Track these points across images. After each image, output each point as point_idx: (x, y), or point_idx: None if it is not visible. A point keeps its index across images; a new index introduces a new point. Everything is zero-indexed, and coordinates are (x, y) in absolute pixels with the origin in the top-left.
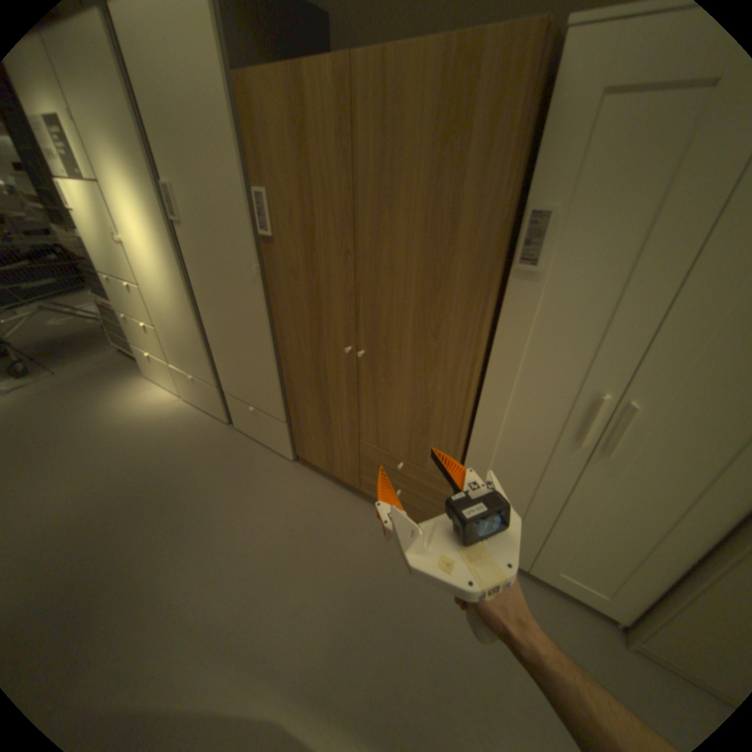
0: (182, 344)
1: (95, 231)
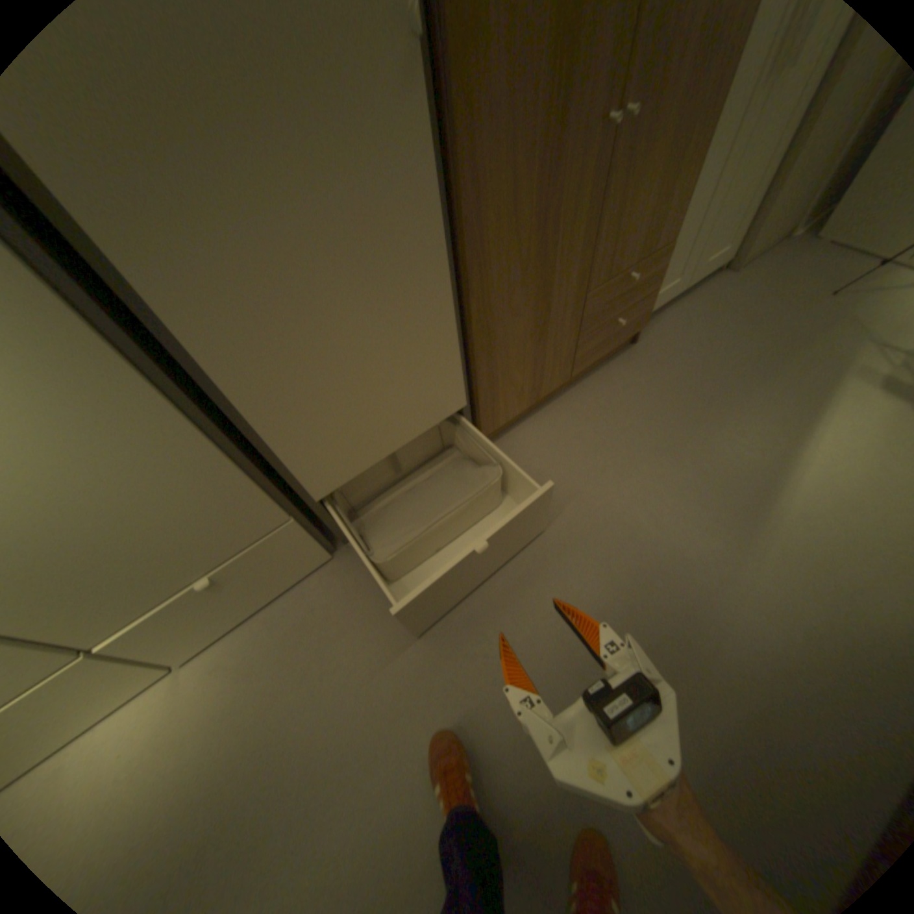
0: (134, 534)
1: None
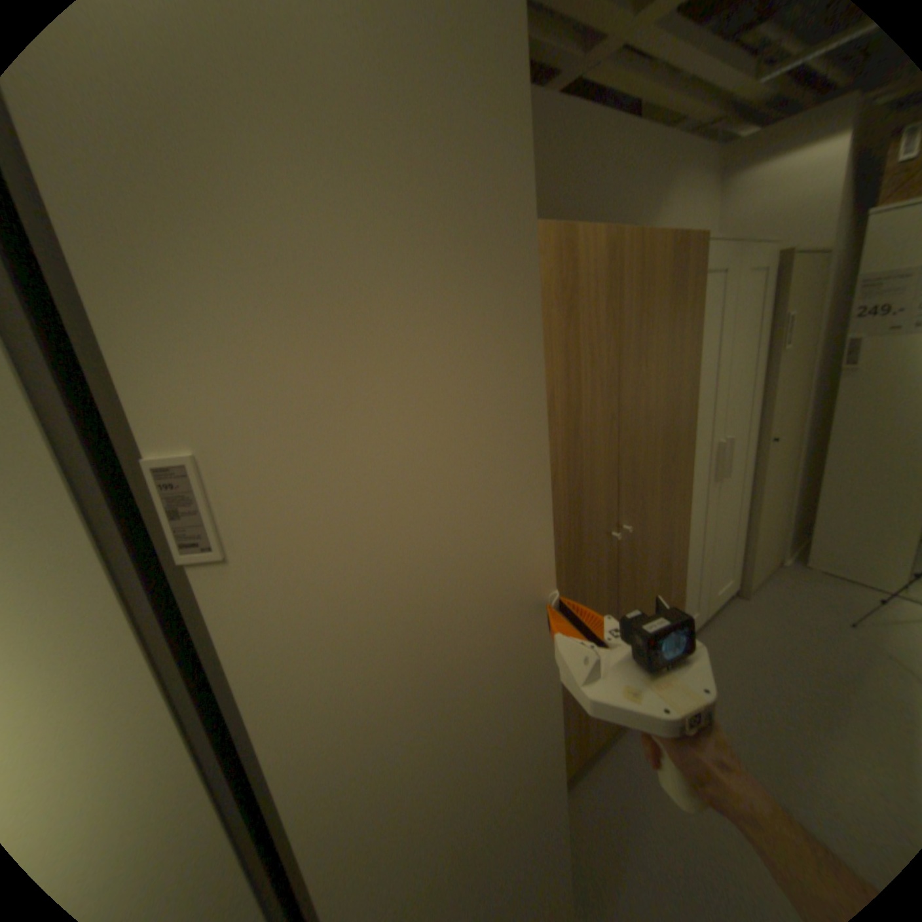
0: None
1: None
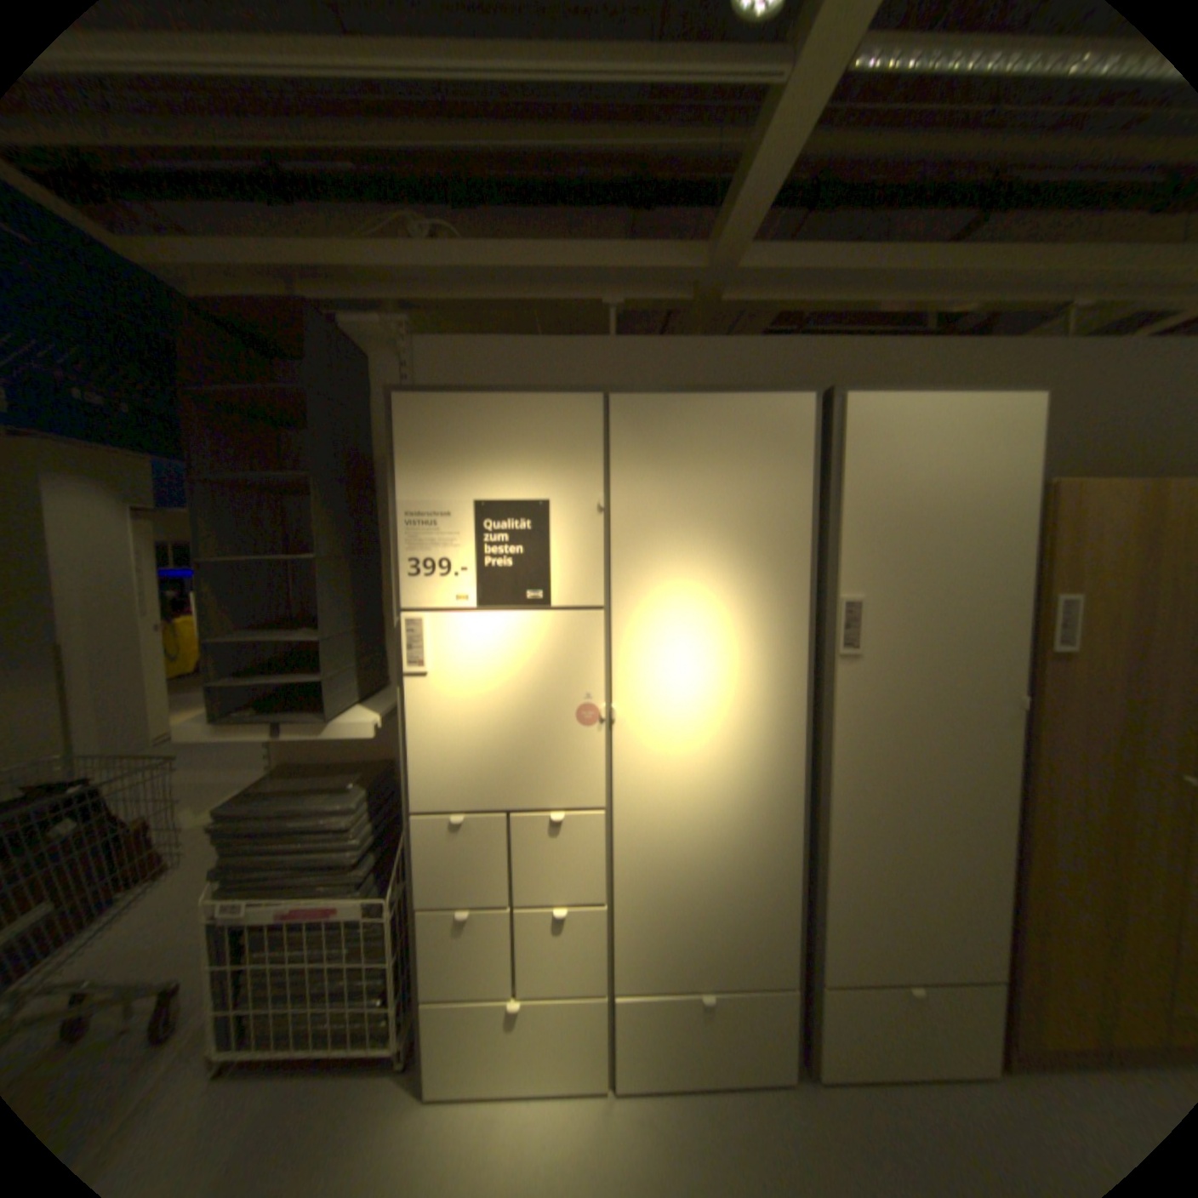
0: (719, 913)
1: (502, 707)
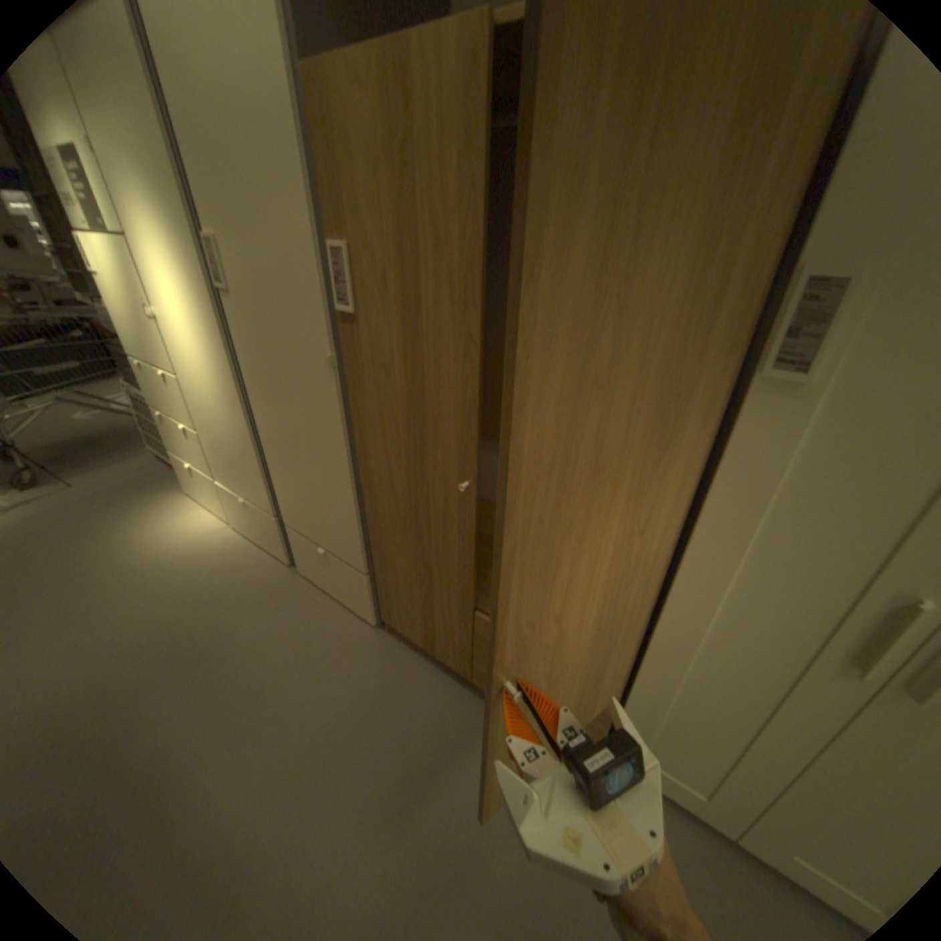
0: (232, 456)
1: (124, 301)
